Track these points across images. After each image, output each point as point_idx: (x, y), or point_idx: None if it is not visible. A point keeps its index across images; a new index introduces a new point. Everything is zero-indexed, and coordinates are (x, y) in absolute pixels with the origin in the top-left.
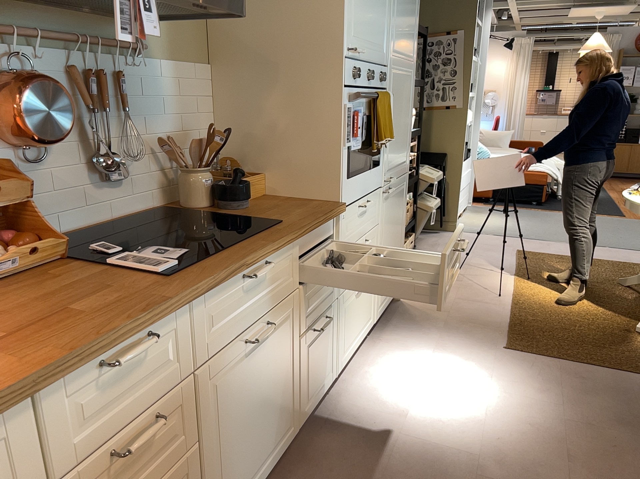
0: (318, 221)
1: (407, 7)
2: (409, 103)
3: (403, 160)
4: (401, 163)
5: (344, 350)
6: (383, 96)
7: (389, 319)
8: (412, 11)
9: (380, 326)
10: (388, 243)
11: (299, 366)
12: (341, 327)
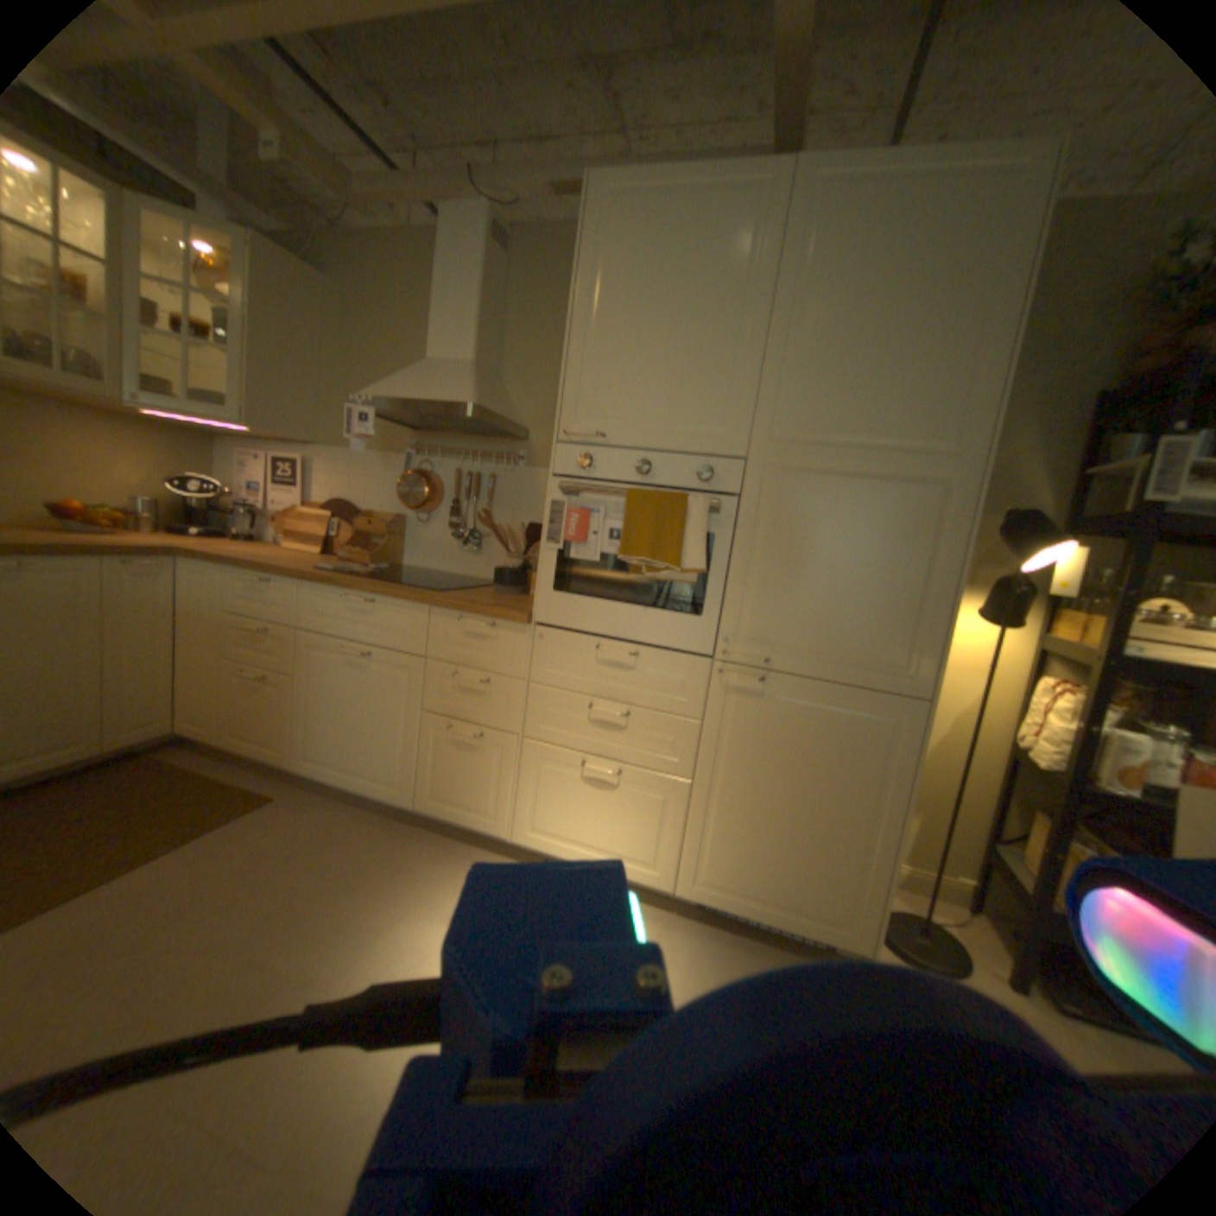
0: (451, 604)
1: (892, 338)
2: (940, 540)
3: (879, 658)
4: (869, 661)
5: (536, 831)
6: (655, 493)
7: (755, 958)
8: (944, 339)
9: (720, 940)
10: (764, 791)
11: (416, 742)
12: (528, 787)
